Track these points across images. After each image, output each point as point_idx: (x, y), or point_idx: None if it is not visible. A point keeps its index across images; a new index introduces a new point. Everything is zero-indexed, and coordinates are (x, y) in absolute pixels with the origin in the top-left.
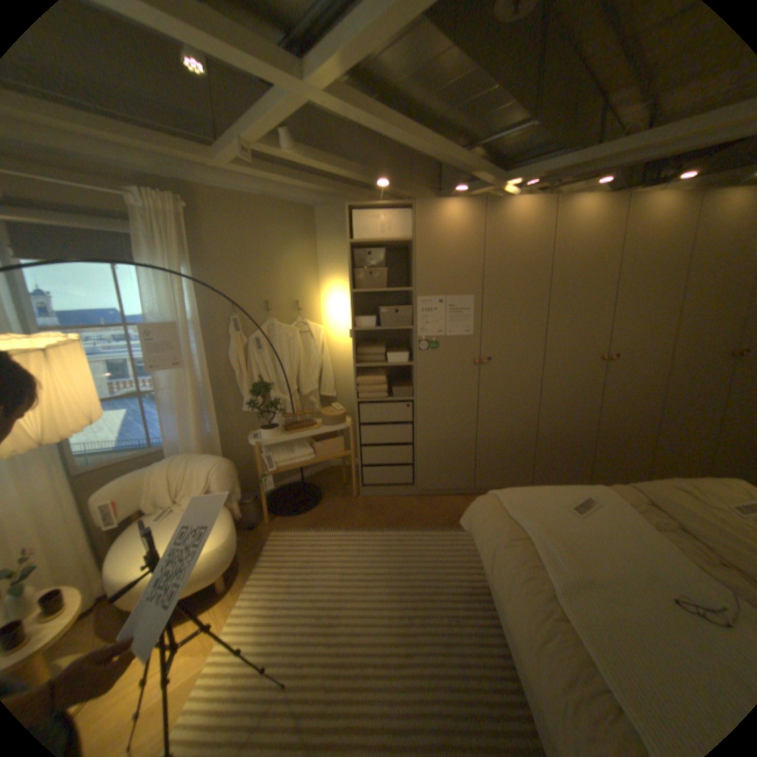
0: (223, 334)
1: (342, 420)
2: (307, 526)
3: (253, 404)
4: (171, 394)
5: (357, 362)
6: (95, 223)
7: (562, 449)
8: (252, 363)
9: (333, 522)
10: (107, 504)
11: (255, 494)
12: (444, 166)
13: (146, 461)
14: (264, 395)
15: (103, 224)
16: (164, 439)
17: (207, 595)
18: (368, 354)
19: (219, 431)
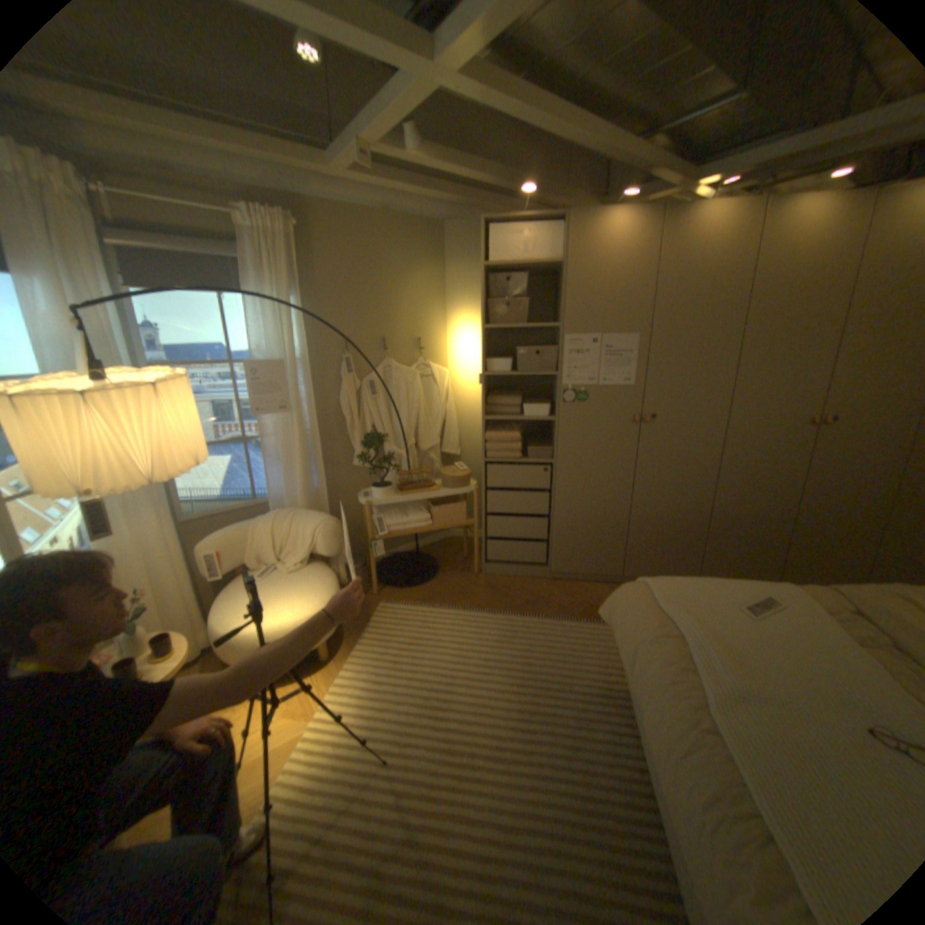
0: (333, 375)
1: (465, 482)
2: (418, 600)
3: (364, 458)
4: (276, 441)
5: (486, 414)
6: (200, 246)
7: (743, 536)
8: (364, 410)
9: (449, 599)
10: (210, 554)
11: (363, 559)
12: (612, 163)
13: (249, 513)
14: (376, 447)
15: (208, 246)
16: (268, 490)
17: (309, 661)
18: (499, 405)
19: (325, 485)
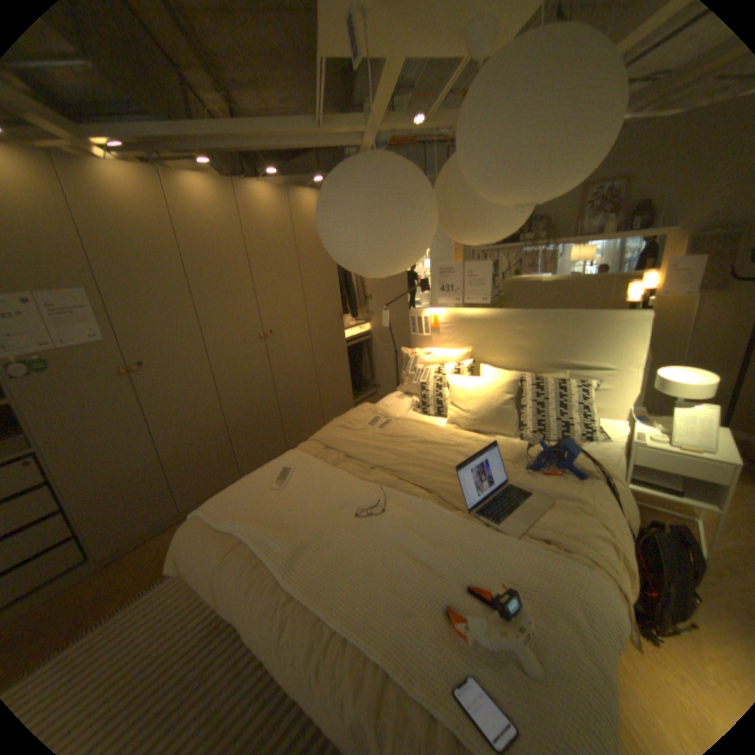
0: None
1: None
2: None
3: None
4: None
5: None
6: None
7: (254, 429)
8: None
9: None
10: None
11: None
12: None
13: None
14: None
15: None
16: None
17: None
18: None
19: None
